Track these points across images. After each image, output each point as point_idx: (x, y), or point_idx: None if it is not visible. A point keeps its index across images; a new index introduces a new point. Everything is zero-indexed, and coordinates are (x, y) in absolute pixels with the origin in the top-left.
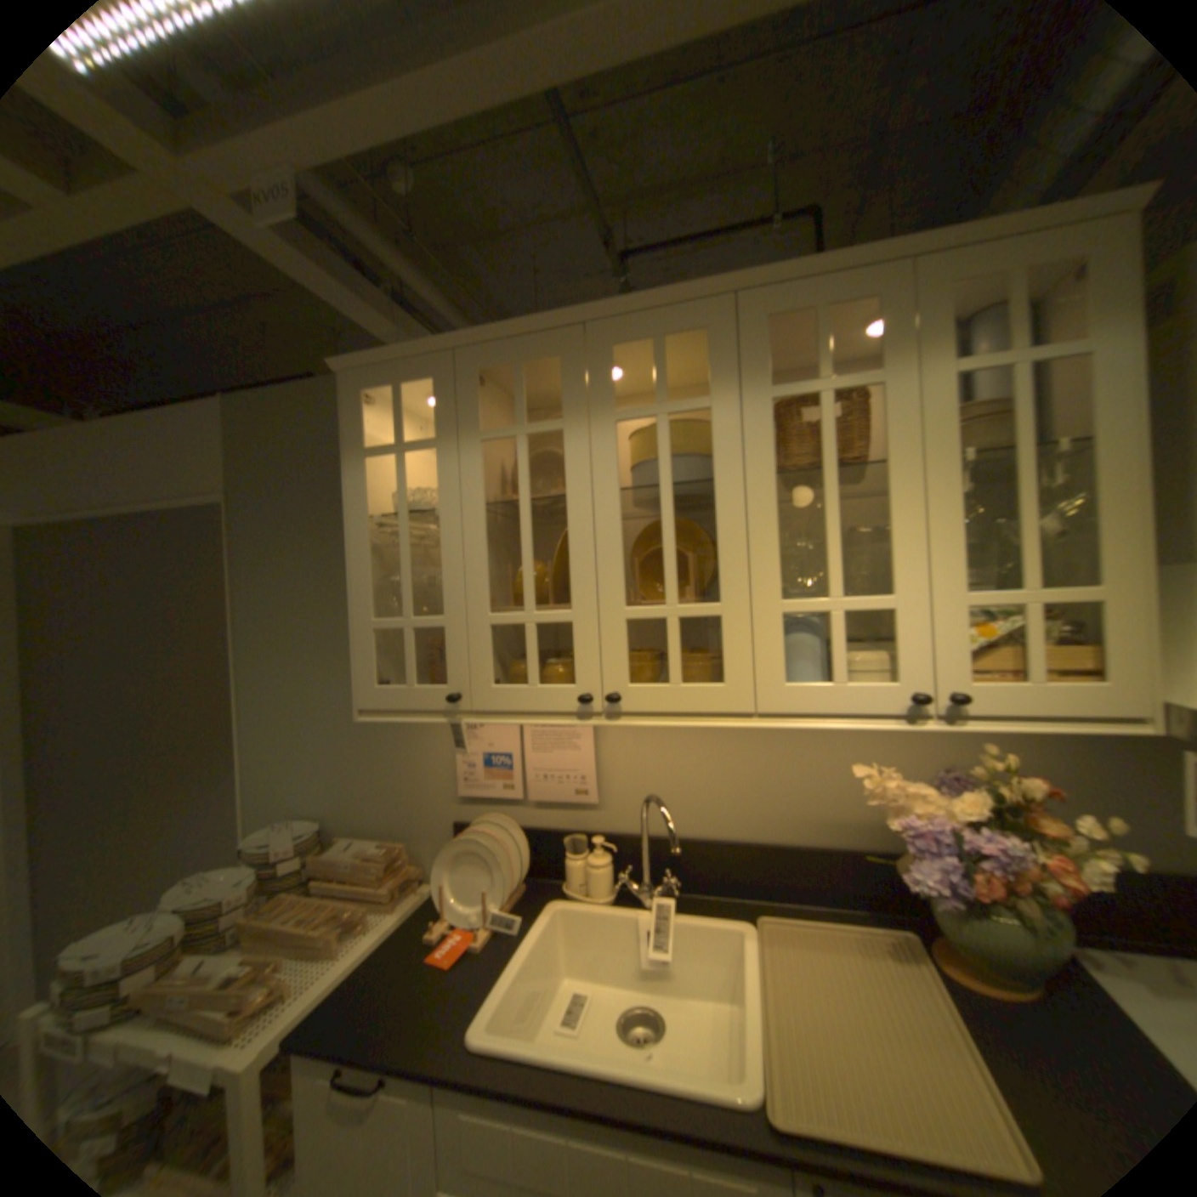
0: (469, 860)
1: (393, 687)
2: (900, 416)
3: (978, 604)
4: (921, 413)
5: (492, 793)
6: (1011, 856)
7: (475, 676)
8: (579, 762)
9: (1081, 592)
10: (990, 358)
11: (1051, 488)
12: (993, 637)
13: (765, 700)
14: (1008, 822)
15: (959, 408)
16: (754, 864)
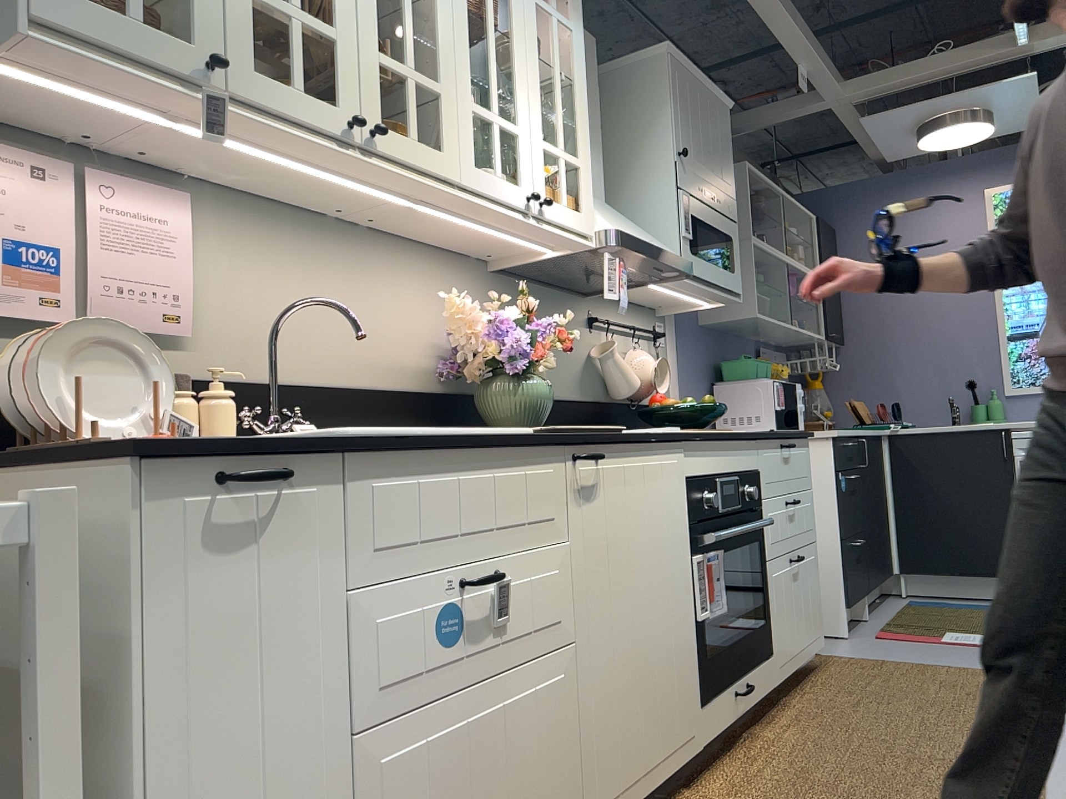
0: (83, 361)
1: (98, 7)
2: (517, 11)
3: (546, 148)
4: (524, 17)
5: (10, 312)
6: (539, 331)
7: (231, 49)
8: (171, 274)
9: (575, 158)
10: (545, 5)
11: (547, 105)
12: (546, 175)
13: (465, 174)
14: (521, 325)
15: (537, 25)
16: (346, 406)
